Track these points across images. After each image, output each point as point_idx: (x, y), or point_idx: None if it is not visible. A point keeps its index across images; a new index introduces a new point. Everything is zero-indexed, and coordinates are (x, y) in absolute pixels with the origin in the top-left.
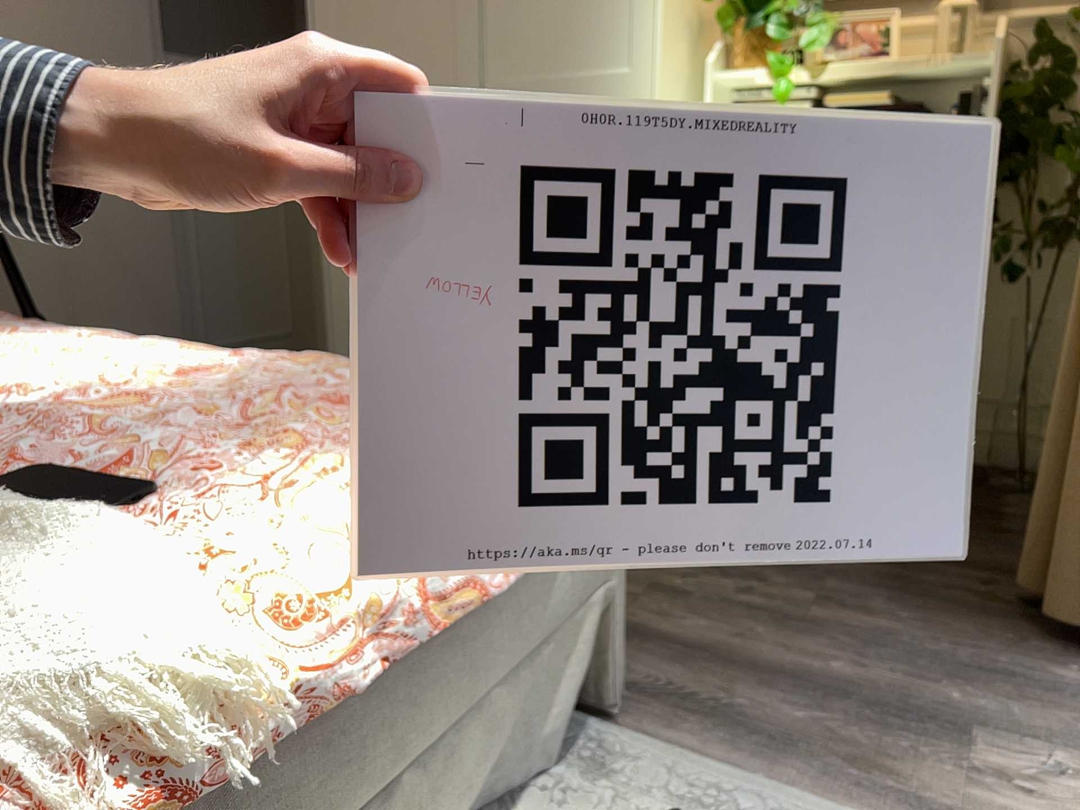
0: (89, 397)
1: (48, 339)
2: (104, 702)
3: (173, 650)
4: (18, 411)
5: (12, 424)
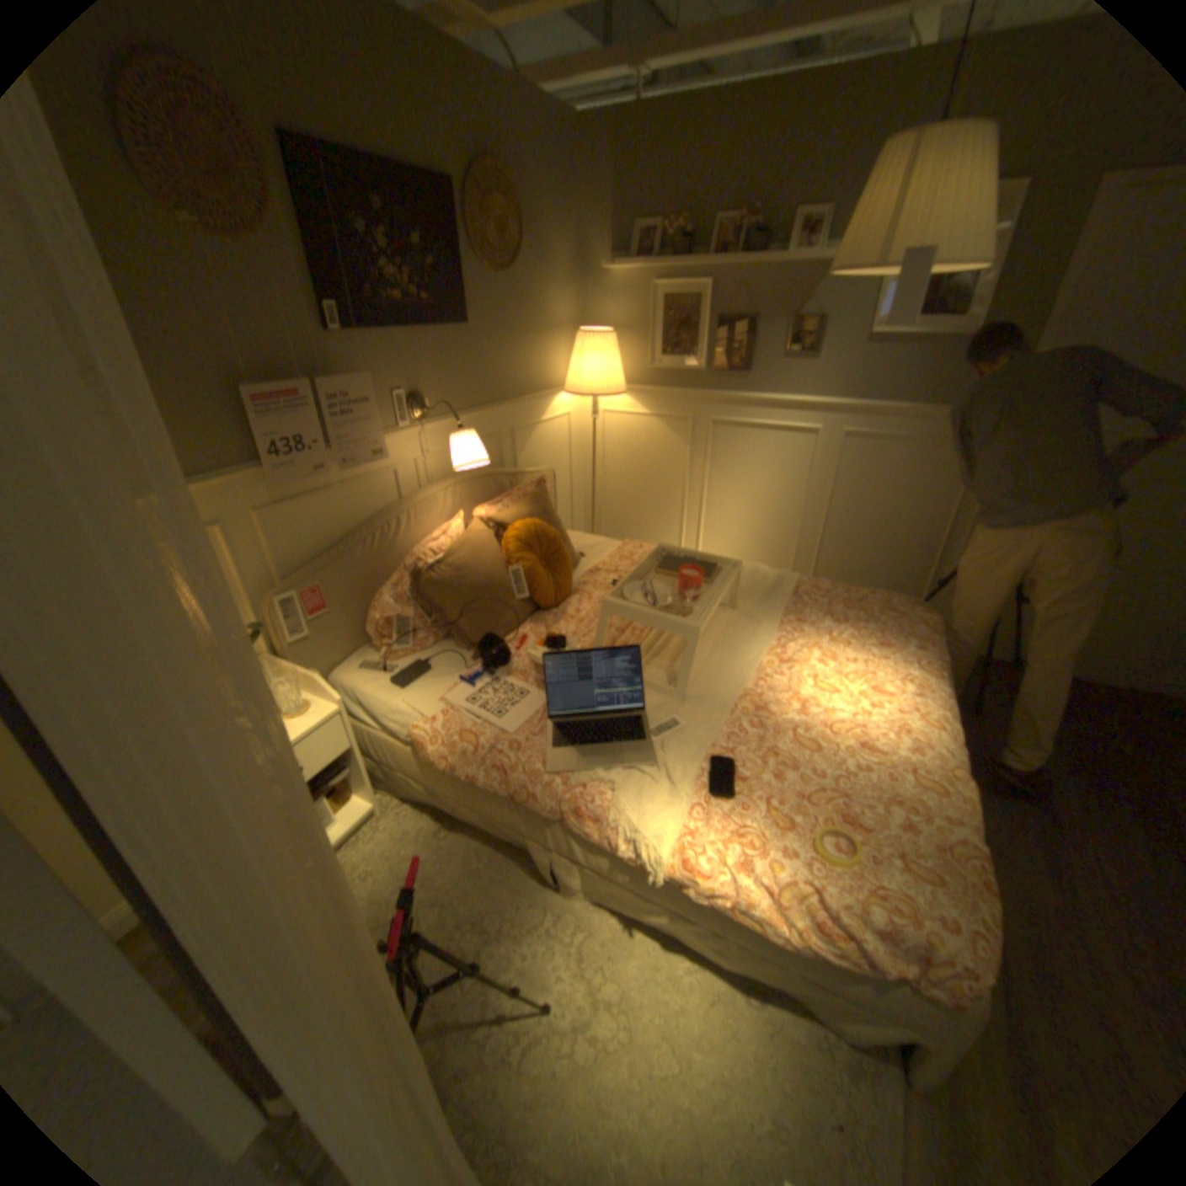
0: (832, 727)
1: (903, 667)
2: (647, 841)
3: (668, 846)
4: (796, 720)
5: (780, 728)
